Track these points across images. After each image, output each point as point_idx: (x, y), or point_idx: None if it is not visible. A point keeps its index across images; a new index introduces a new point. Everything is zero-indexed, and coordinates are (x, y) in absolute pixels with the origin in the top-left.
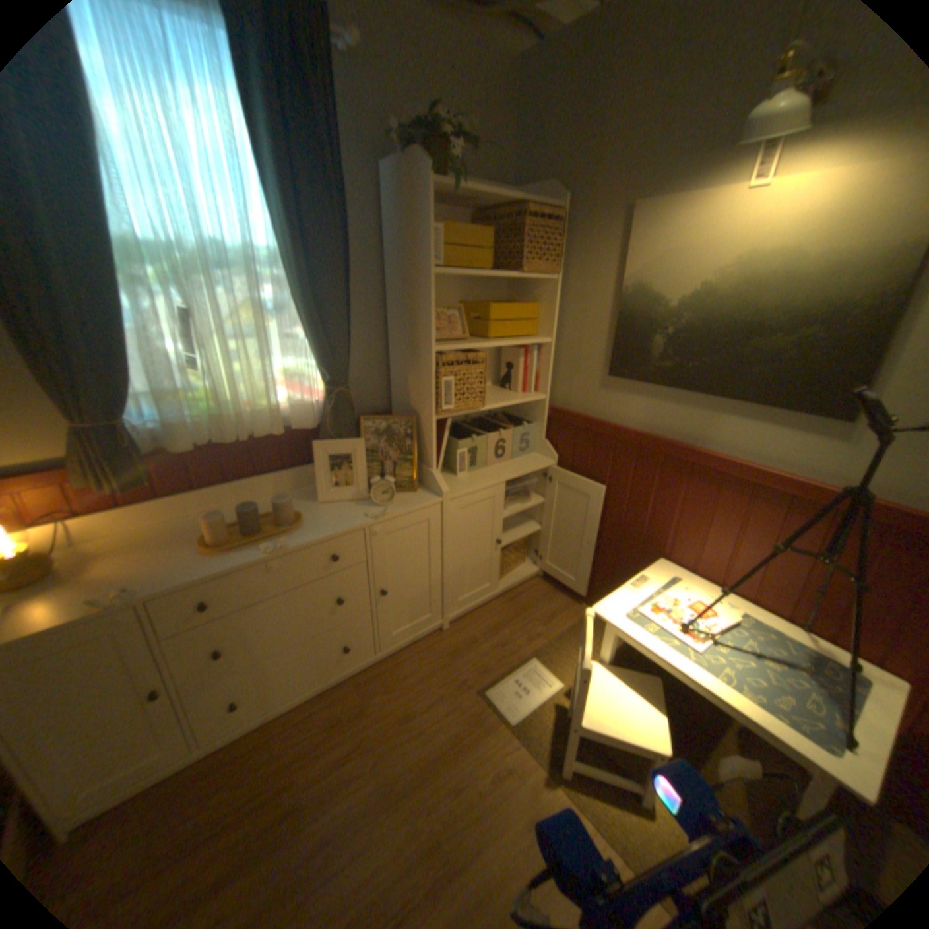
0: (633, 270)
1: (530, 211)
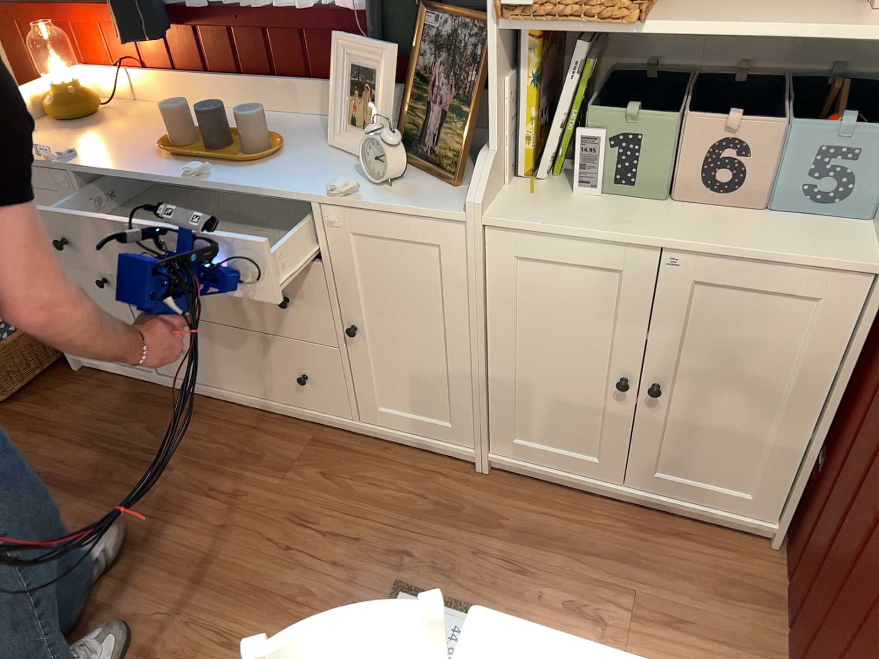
0: None
1: None
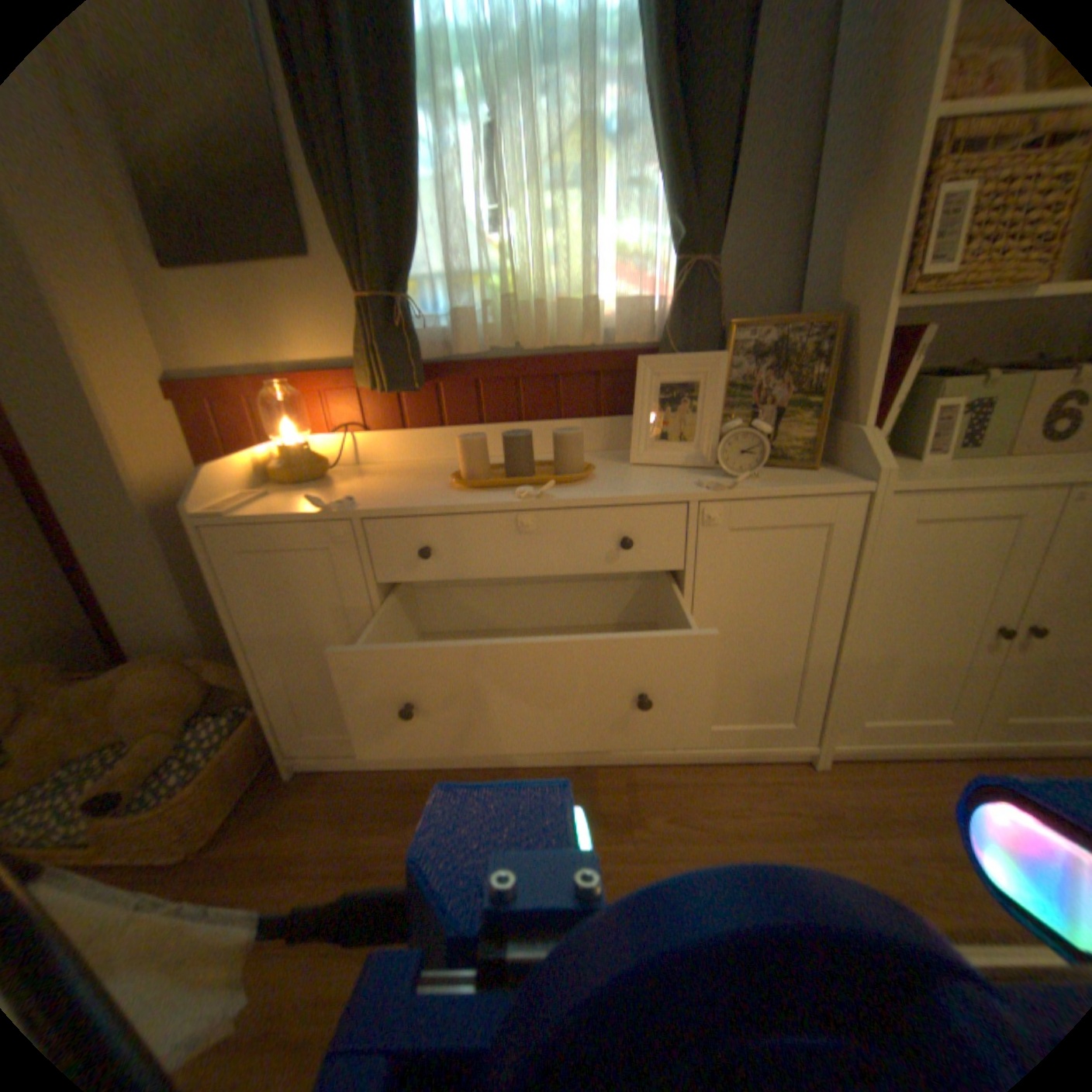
0: None
1: None
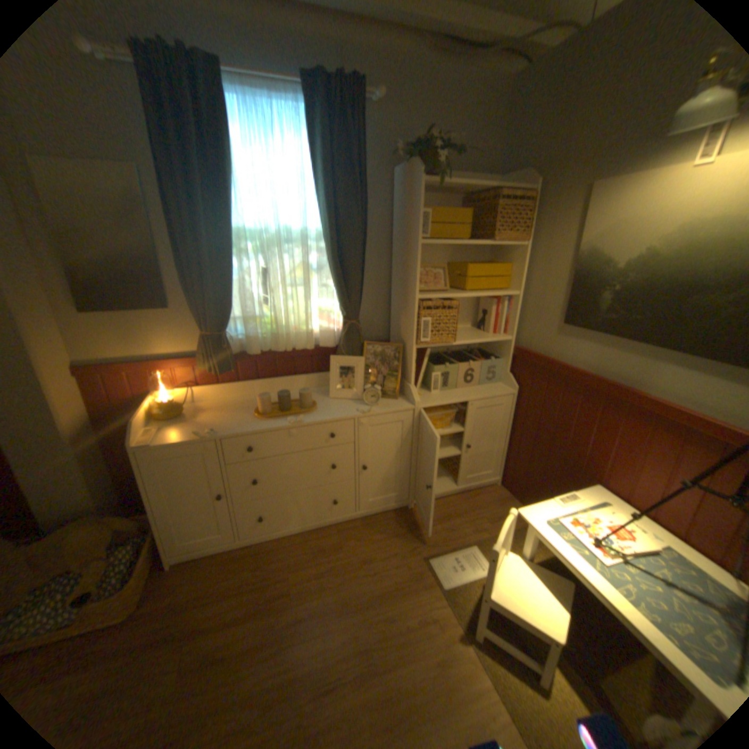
0: (589, 237)
1: (508, 193)
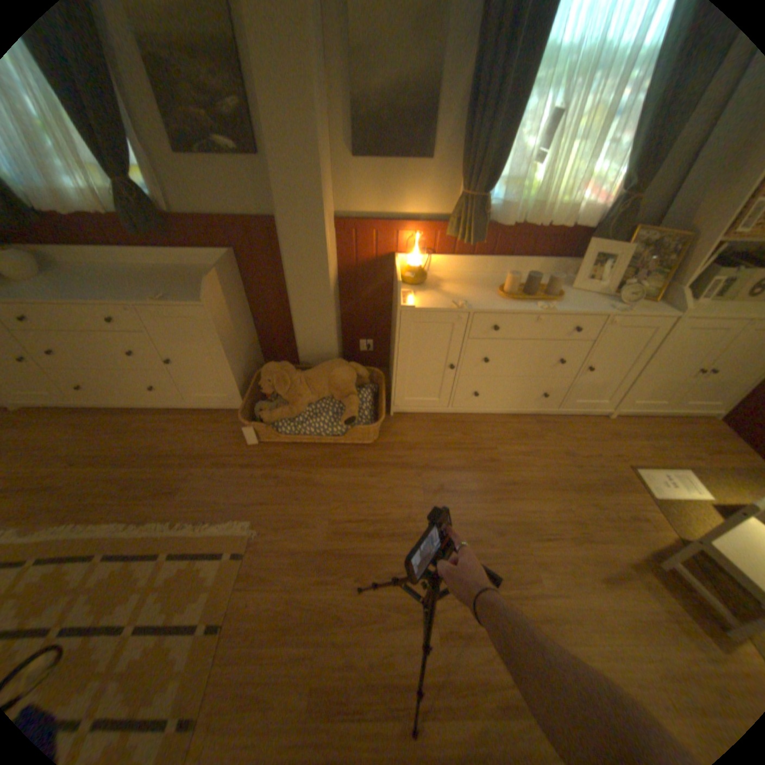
0: None
1: None
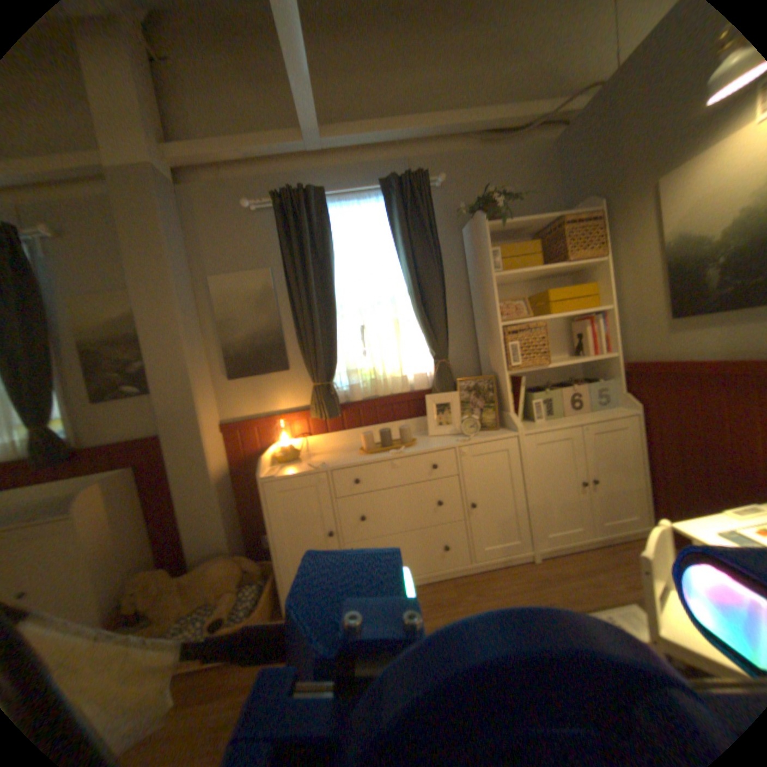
0: (670, 227)
1: (574, 222)
